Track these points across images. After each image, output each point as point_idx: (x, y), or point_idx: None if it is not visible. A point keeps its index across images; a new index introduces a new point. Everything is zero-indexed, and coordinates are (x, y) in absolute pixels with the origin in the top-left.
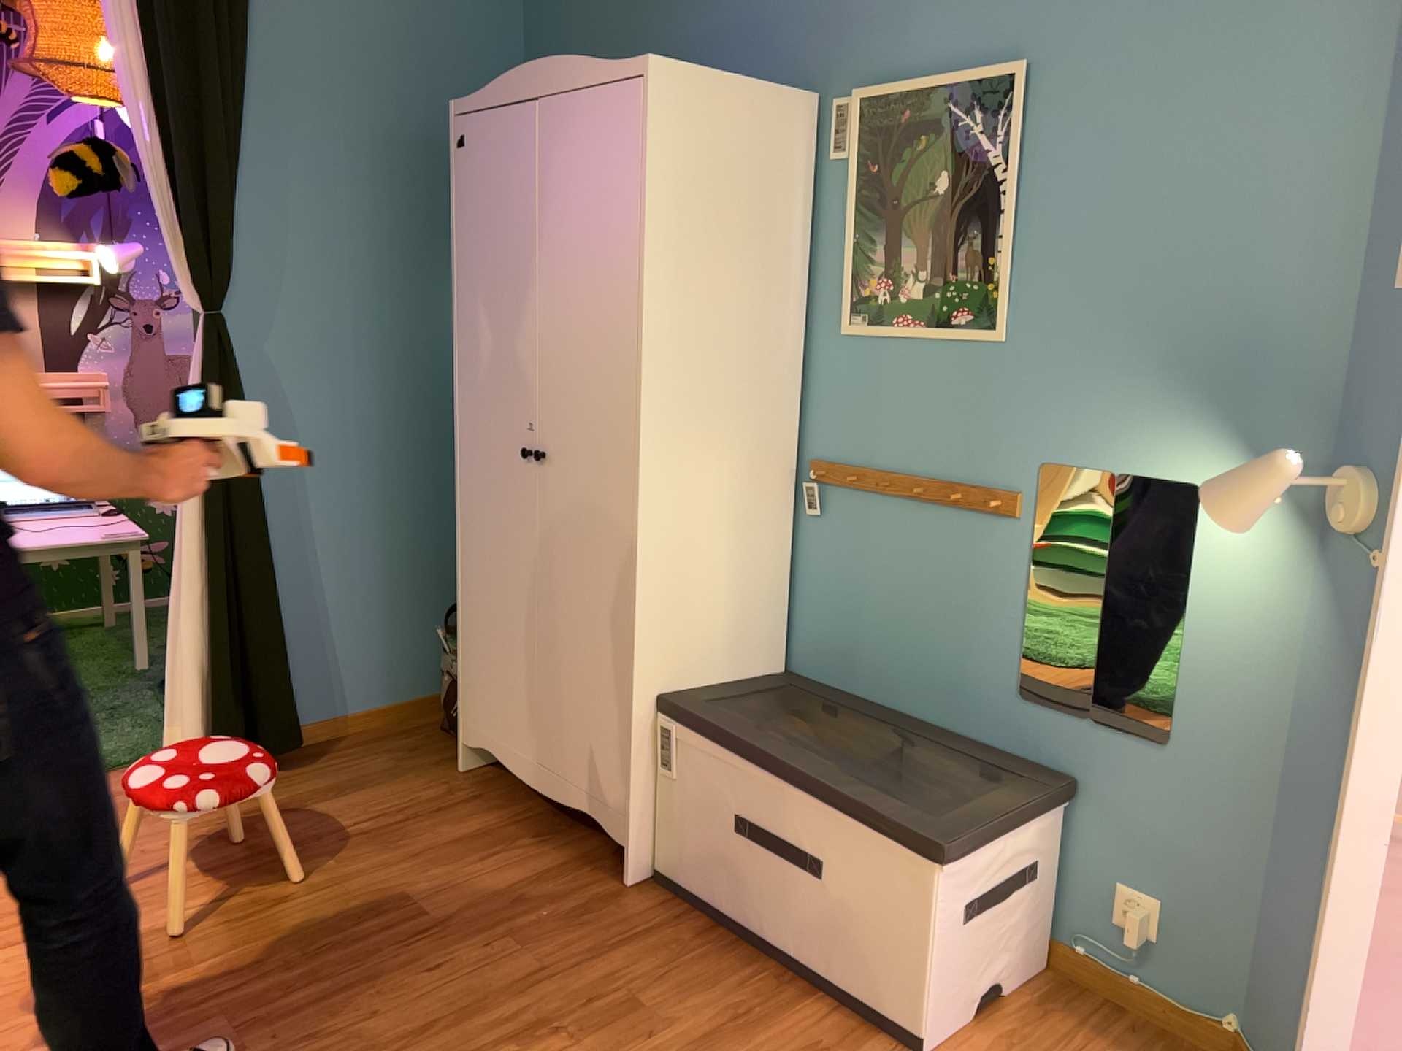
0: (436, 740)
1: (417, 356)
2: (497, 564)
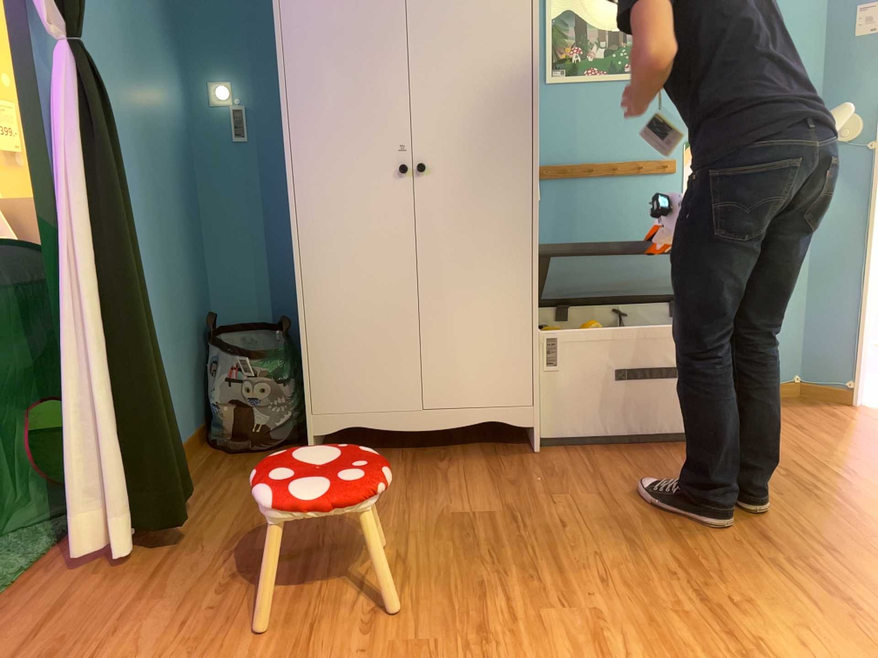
0: (246, 453)
1: (154, 124)
2: (359, 269)
